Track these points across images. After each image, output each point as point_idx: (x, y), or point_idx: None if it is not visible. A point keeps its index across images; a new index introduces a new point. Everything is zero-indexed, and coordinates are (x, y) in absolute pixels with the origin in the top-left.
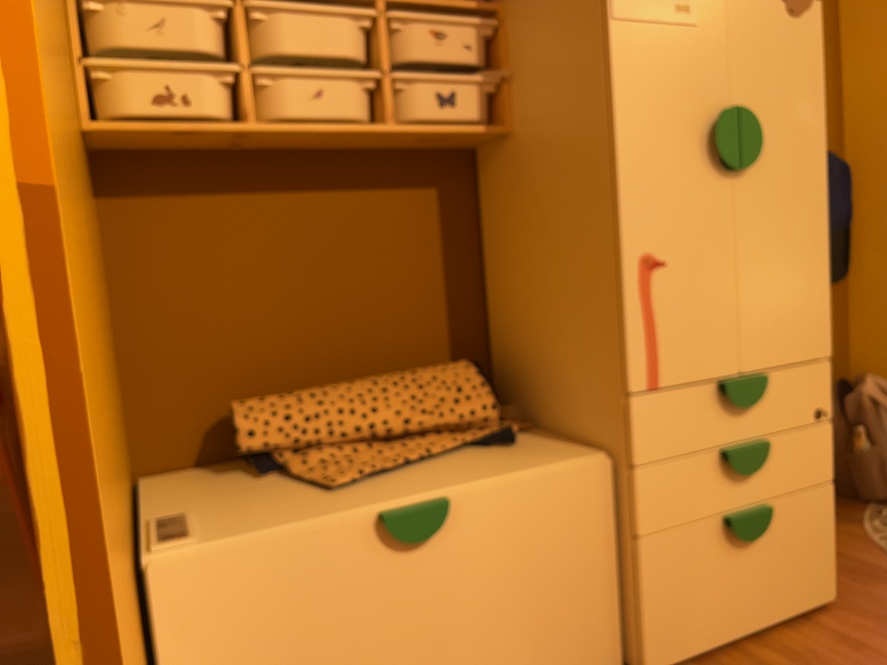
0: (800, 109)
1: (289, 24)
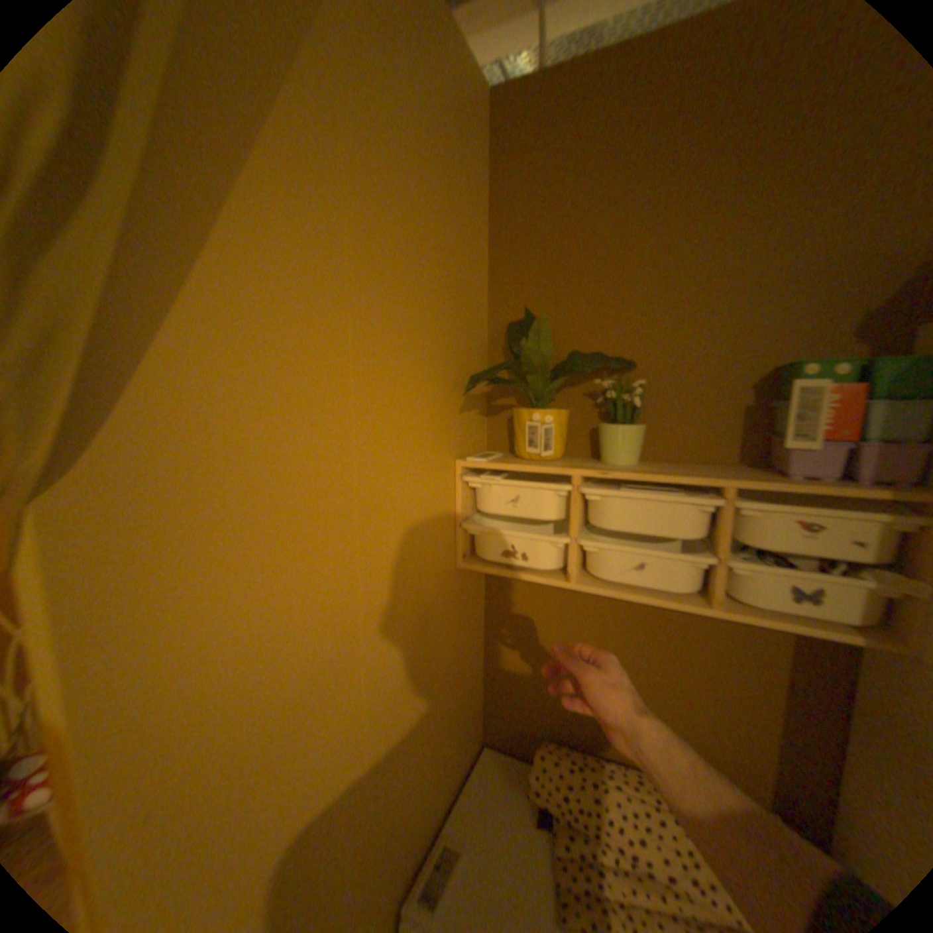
0: None
1: (619, 505)
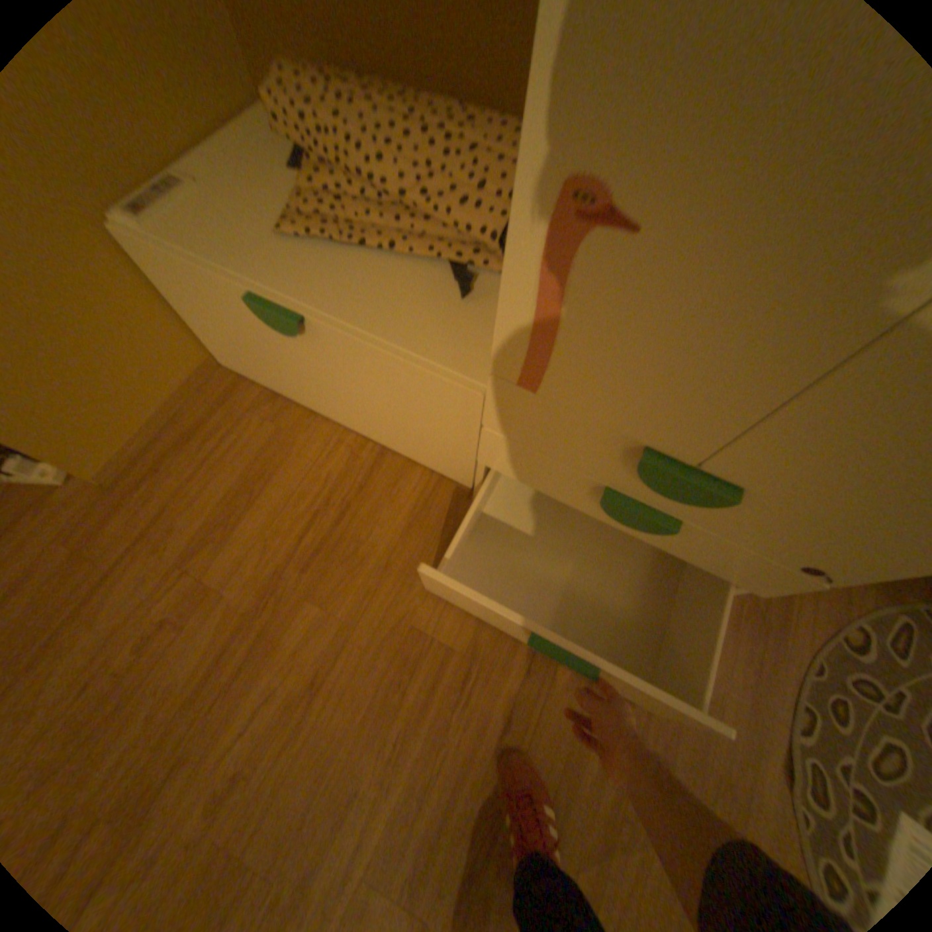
0: None
1: None
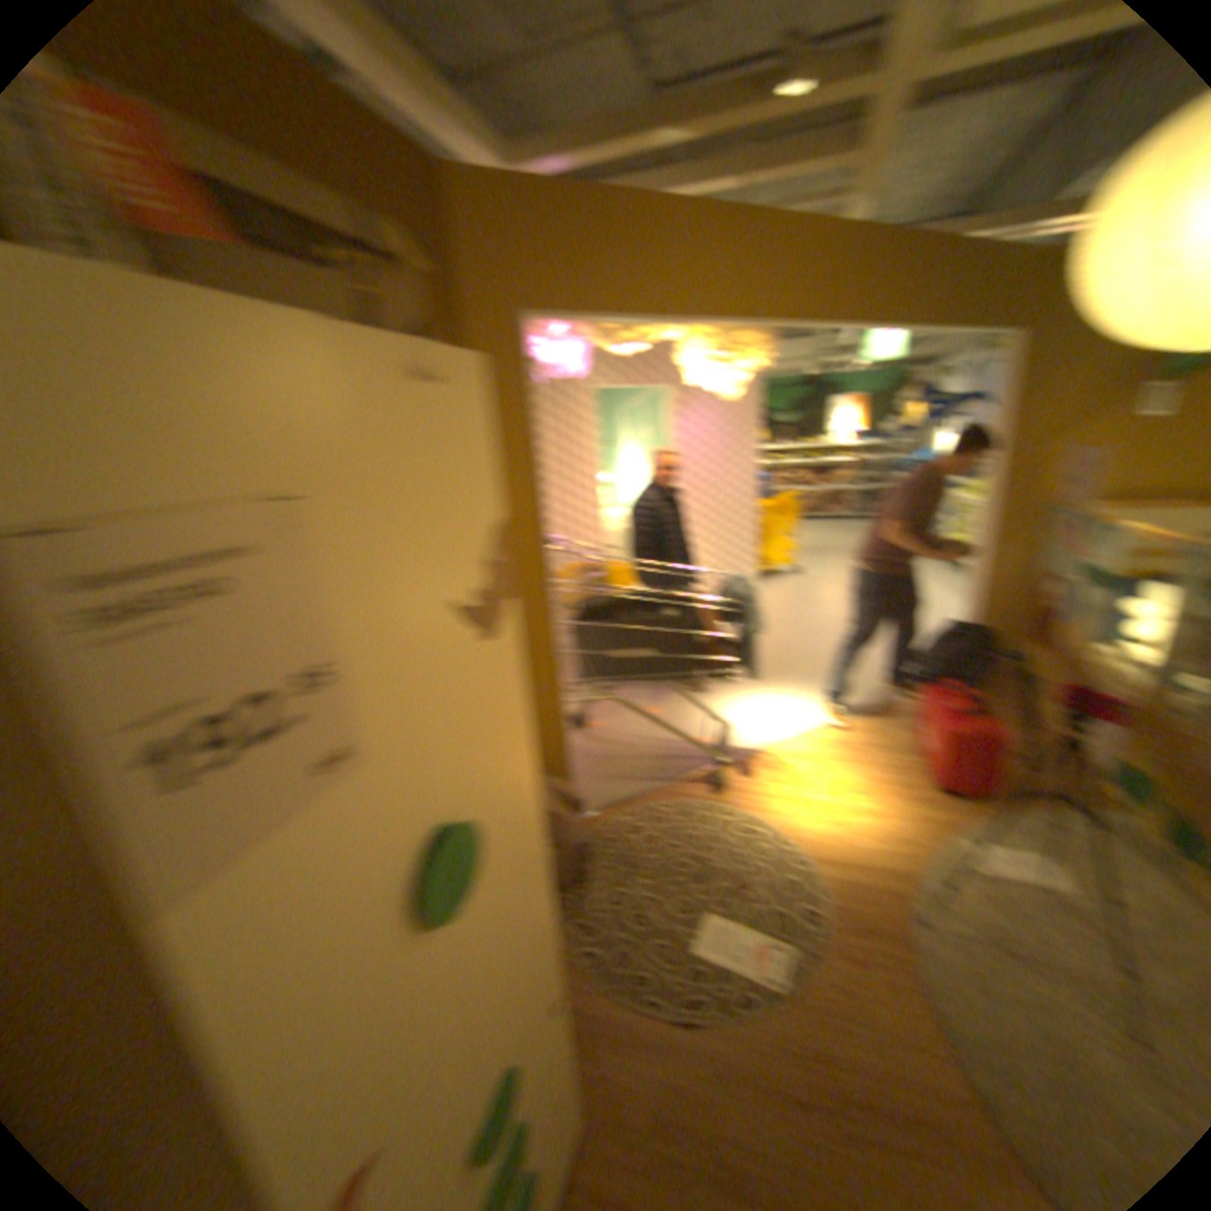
0: (510, 747)
1: None
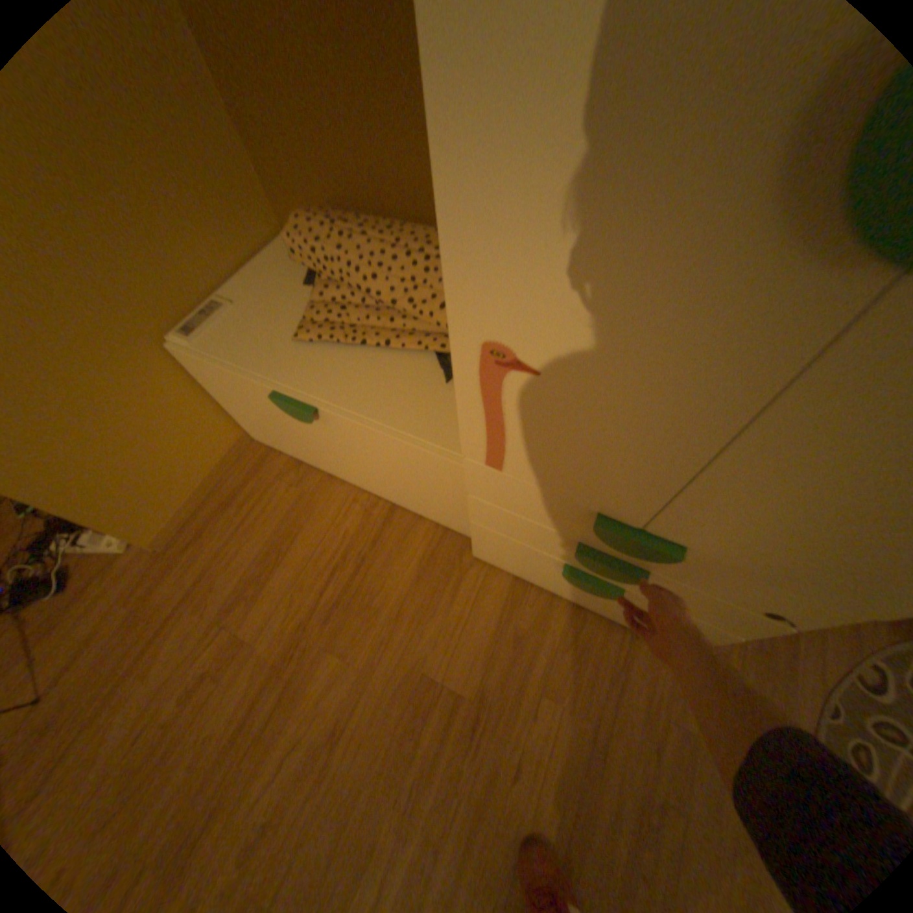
0: None
1: None
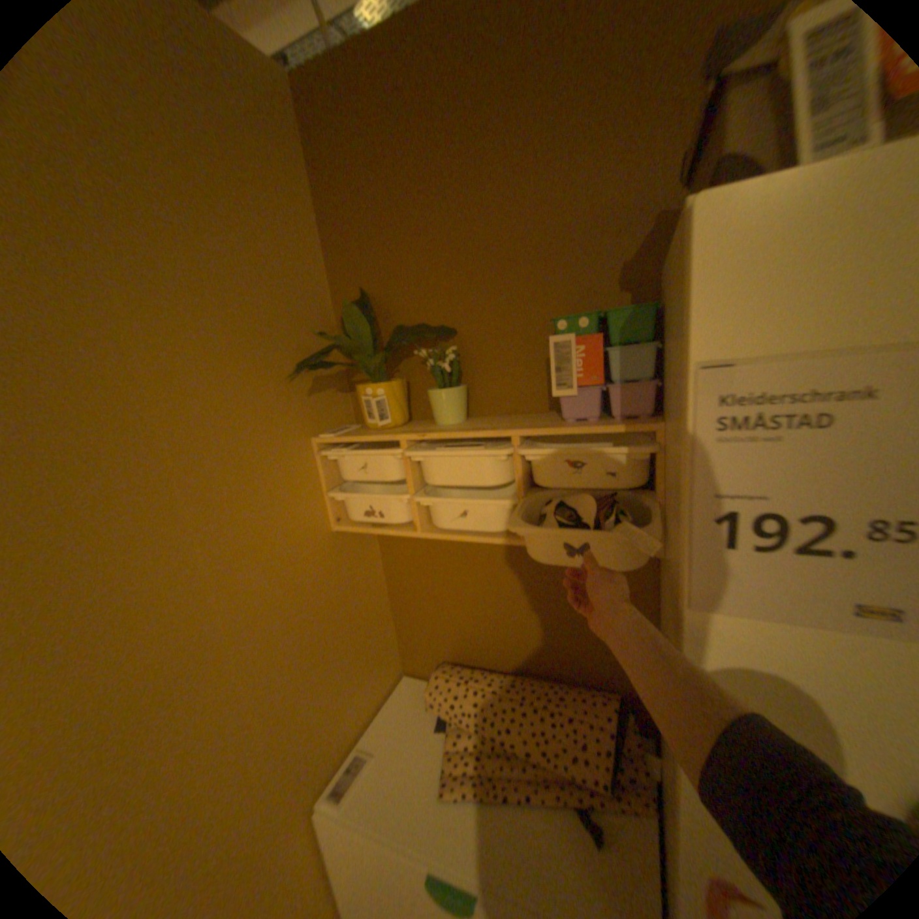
0: None
1: (440, 461)
